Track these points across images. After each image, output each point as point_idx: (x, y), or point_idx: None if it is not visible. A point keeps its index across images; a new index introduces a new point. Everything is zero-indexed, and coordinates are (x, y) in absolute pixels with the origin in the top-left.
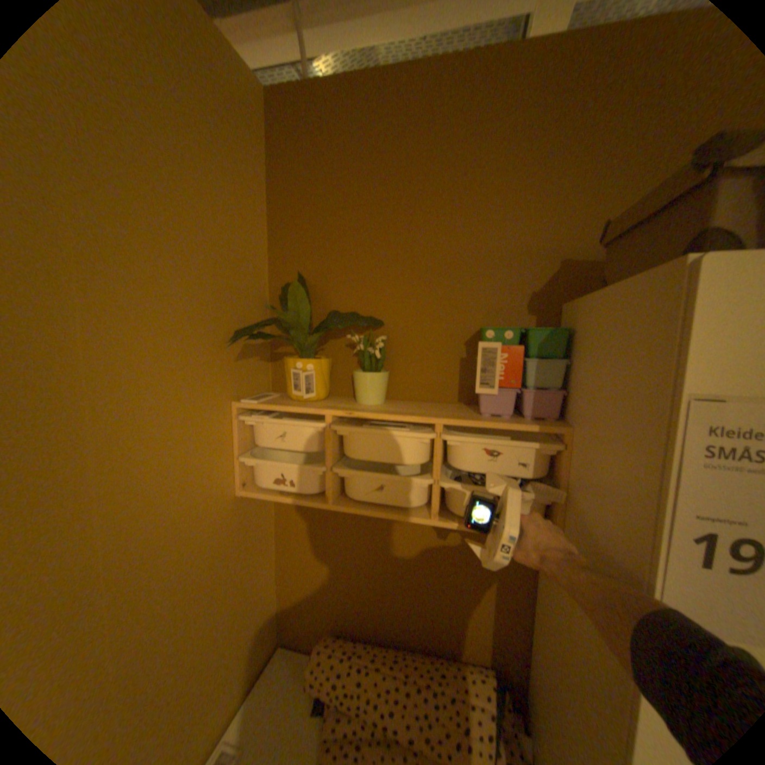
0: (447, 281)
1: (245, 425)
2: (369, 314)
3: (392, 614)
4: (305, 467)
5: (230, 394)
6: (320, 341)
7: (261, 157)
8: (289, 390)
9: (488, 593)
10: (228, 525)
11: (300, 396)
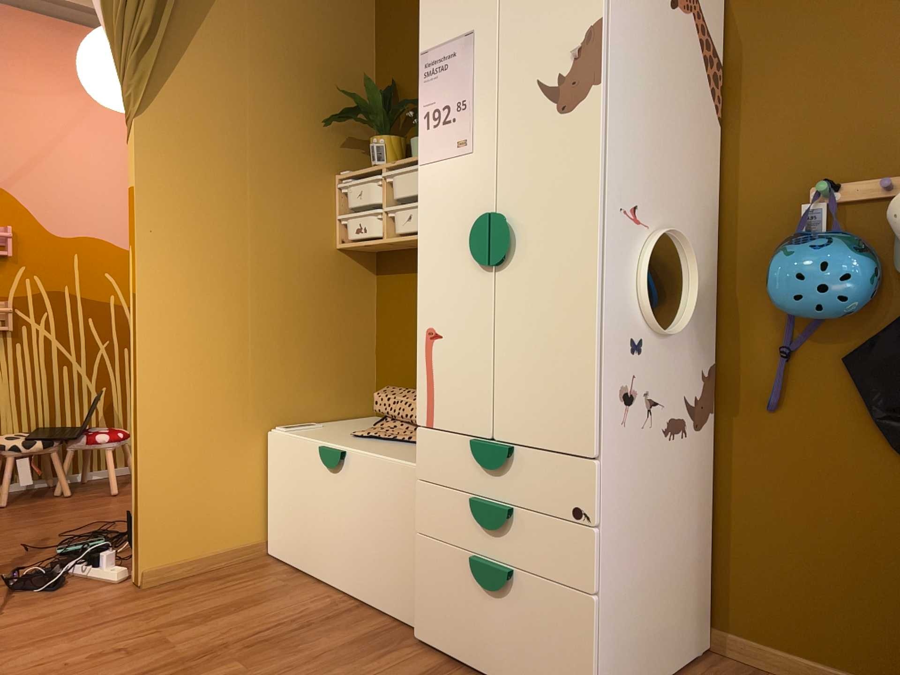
0: None
1: (345, 196)
2: None
3: None
4: (371, 213)
5: (334, 170)
6: (404, 132)
7: (370, 2)
8: (372, 166)
9: None
10: (328, 266)
11: (376, 166)
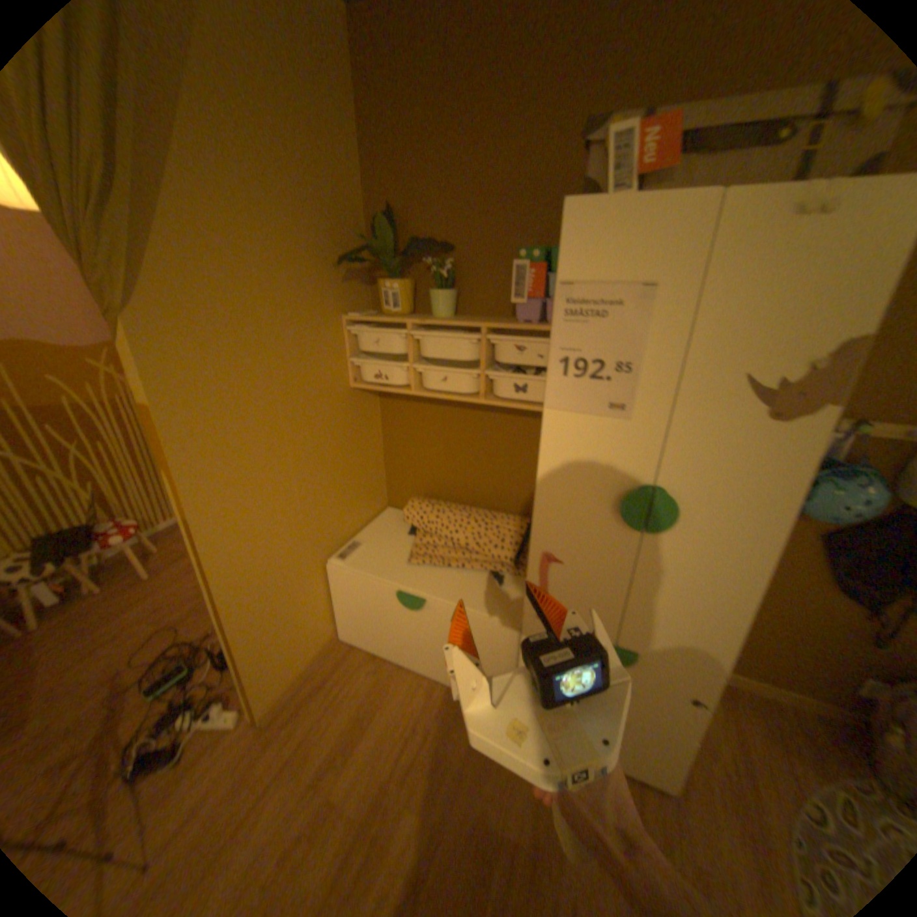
0: (503, 207)
1: (352, 335)
2: (442, 239)
3: (464, 482)
4: (394, 364)
5: (339, 309)
6: (405, 266)
7: (347, 87)
8: (381, 307)
9: (530, 466)
10: (346, 406)
11: (389, 311)
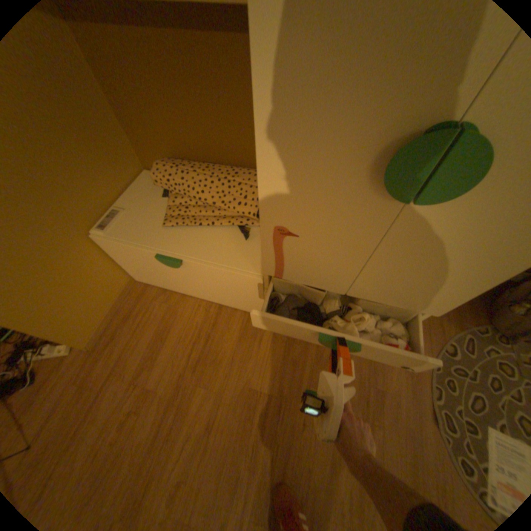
0: None
1: None
2: None
3: (204, 138)
4: None
5: None
6: None
7: None
8: None
9: None
10: None
11: None
